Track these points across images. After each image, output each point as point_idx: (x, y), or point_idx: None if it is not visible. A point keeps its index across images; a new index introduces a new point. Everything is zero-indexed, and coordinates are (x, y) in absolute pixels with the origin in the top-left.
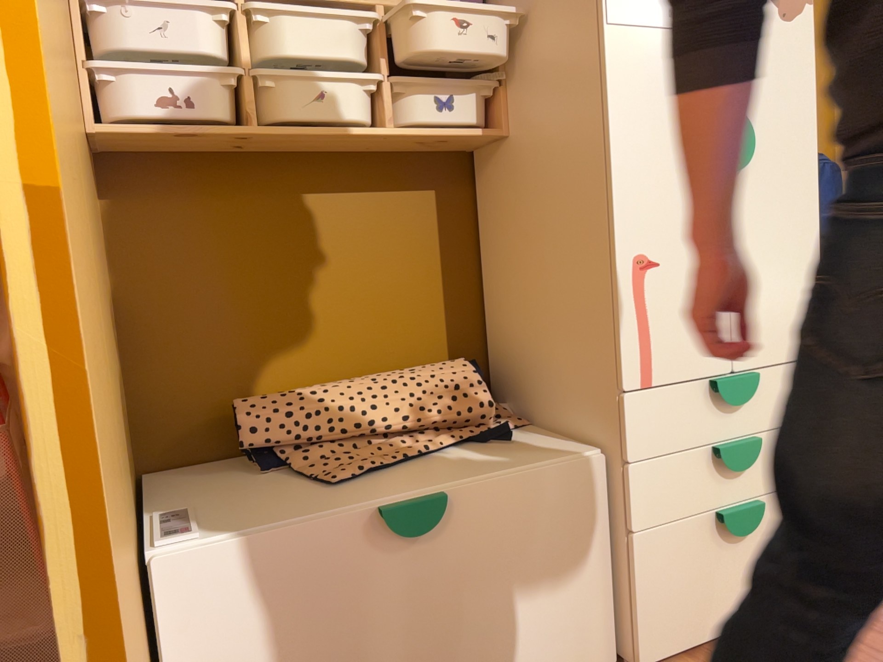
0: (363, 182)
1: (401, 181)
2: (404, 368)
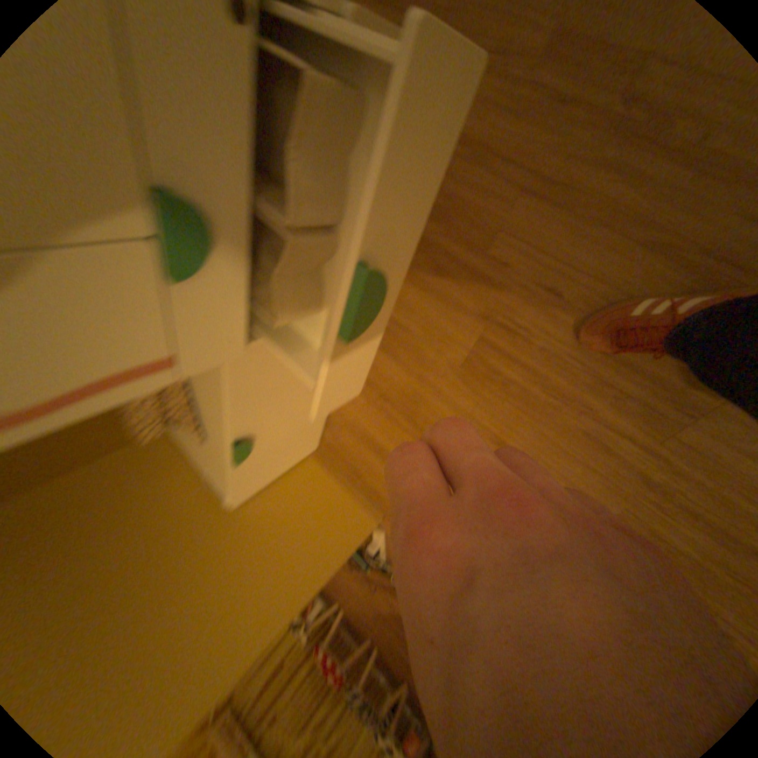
0: None
1: None
2: None
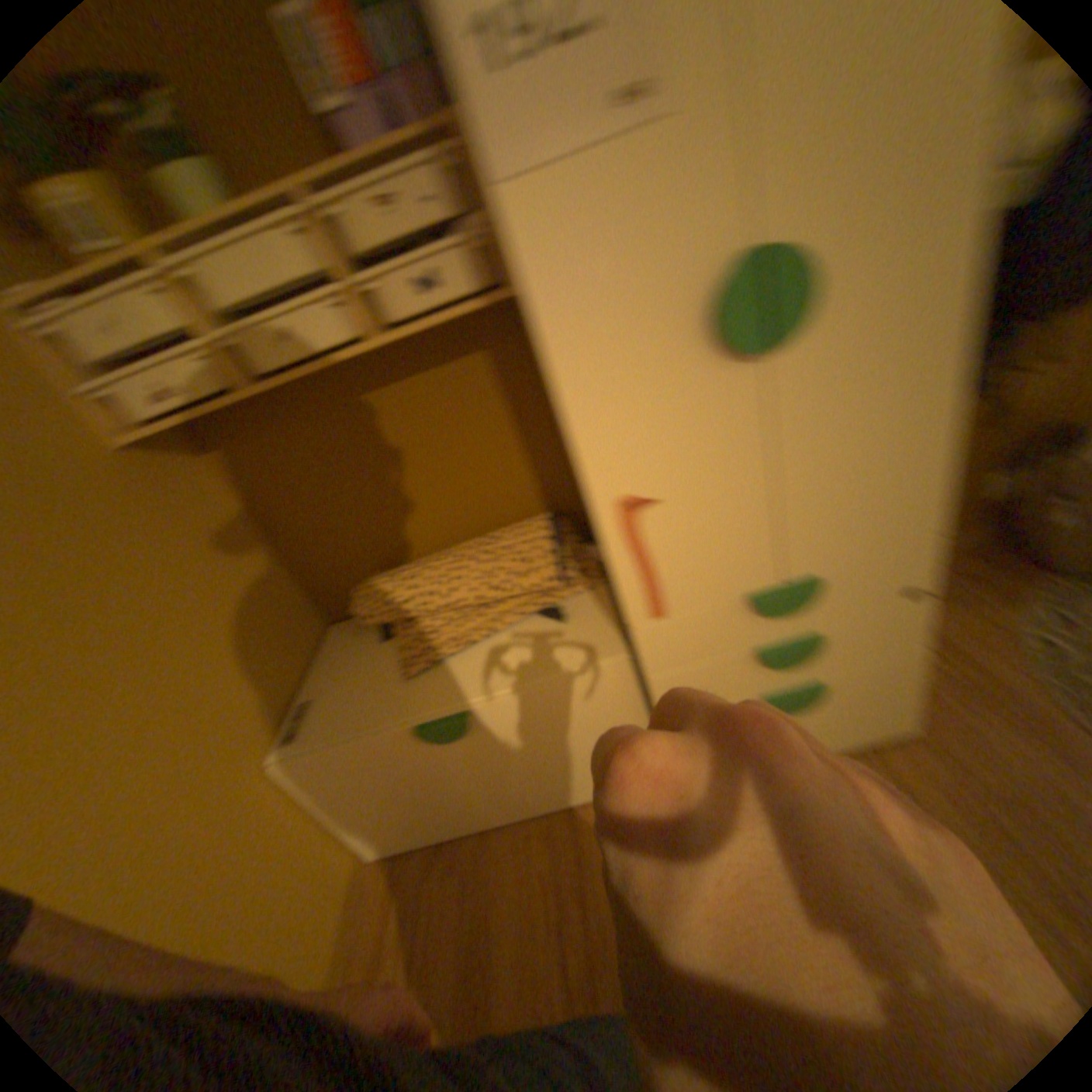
0: (409, 367)
1: (447, 353)
2: (494, 533)
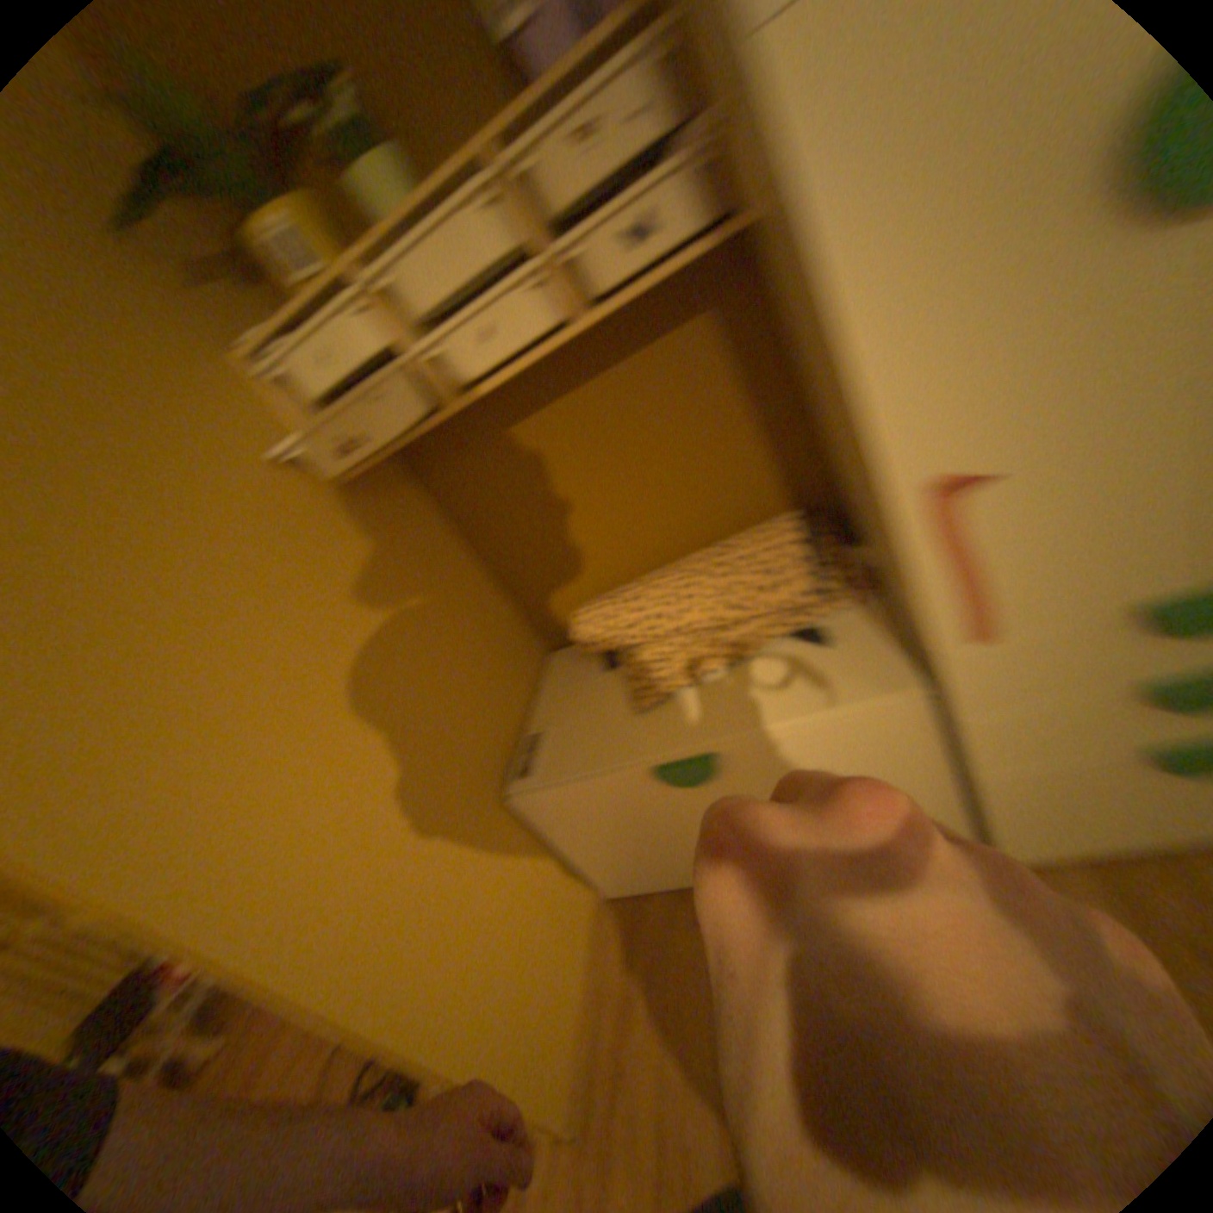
0: (617, 351)
1: (661, 323)
2: (726, 541)
